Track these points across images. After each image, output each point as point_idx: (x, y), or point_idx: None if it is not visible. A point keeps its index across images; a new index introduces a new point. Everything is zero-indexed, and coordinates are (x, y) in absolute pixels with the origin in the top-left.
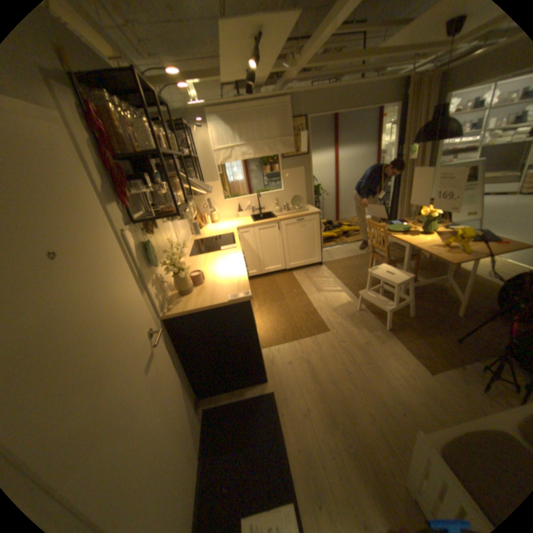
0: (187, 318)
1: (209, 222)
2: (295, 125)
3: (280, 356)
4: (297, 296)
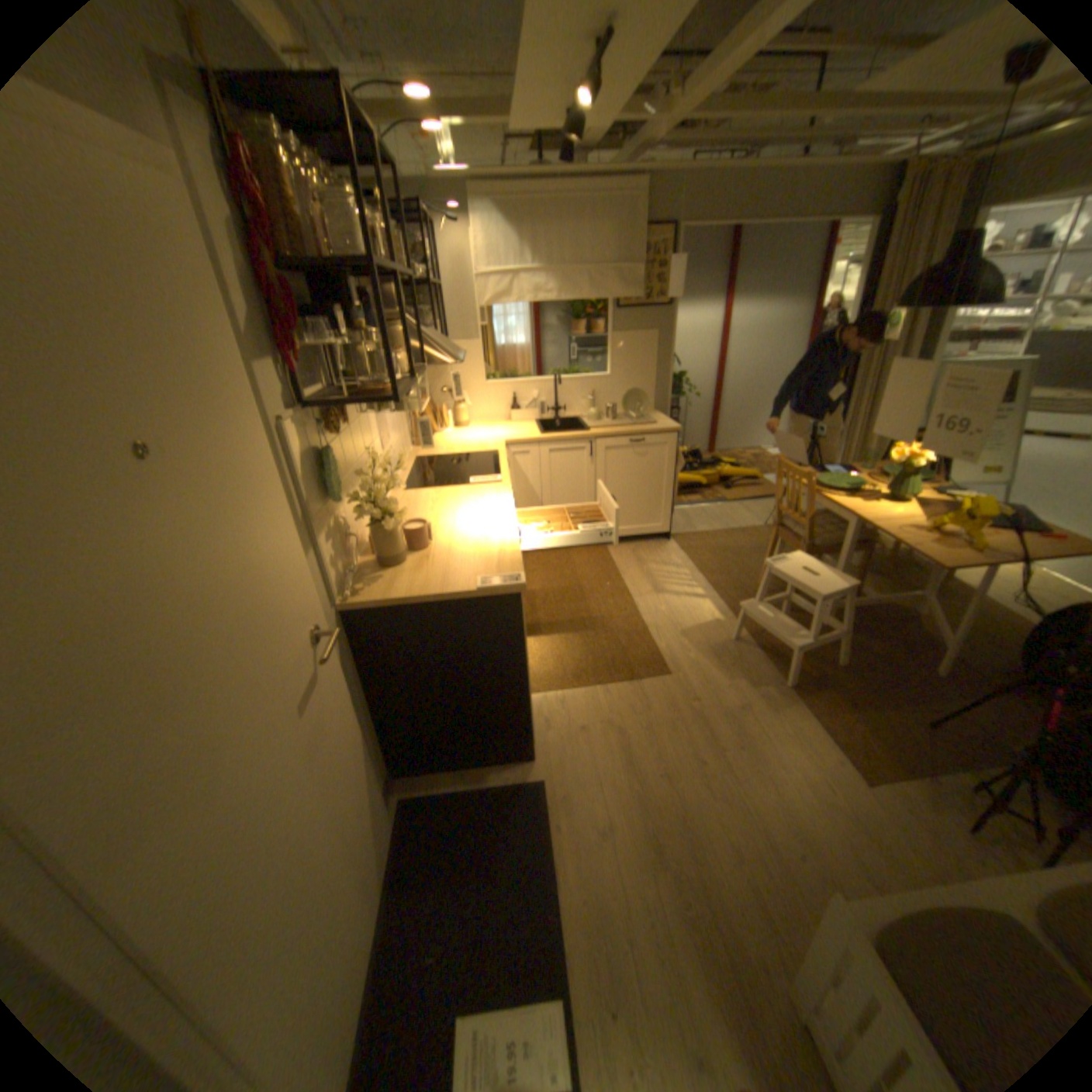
0: (390, 614)
1: (448, 424)
2: (650, 240)
3: (565, 713)
4: (612, 596)
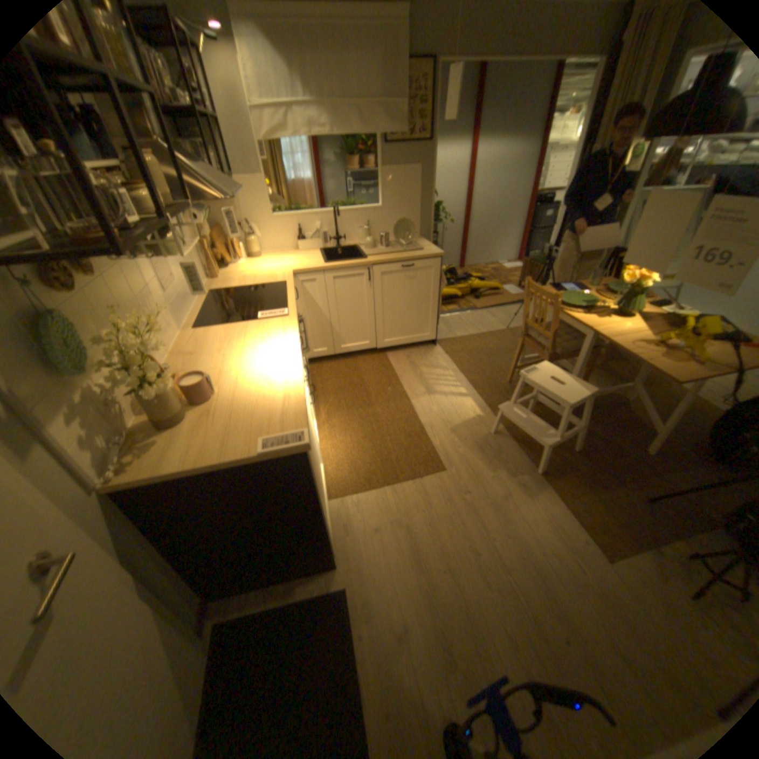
0: (165, 487)
1: (242, 255)
2: (411, 77)
3: (360, 517)
4: (393, 400)
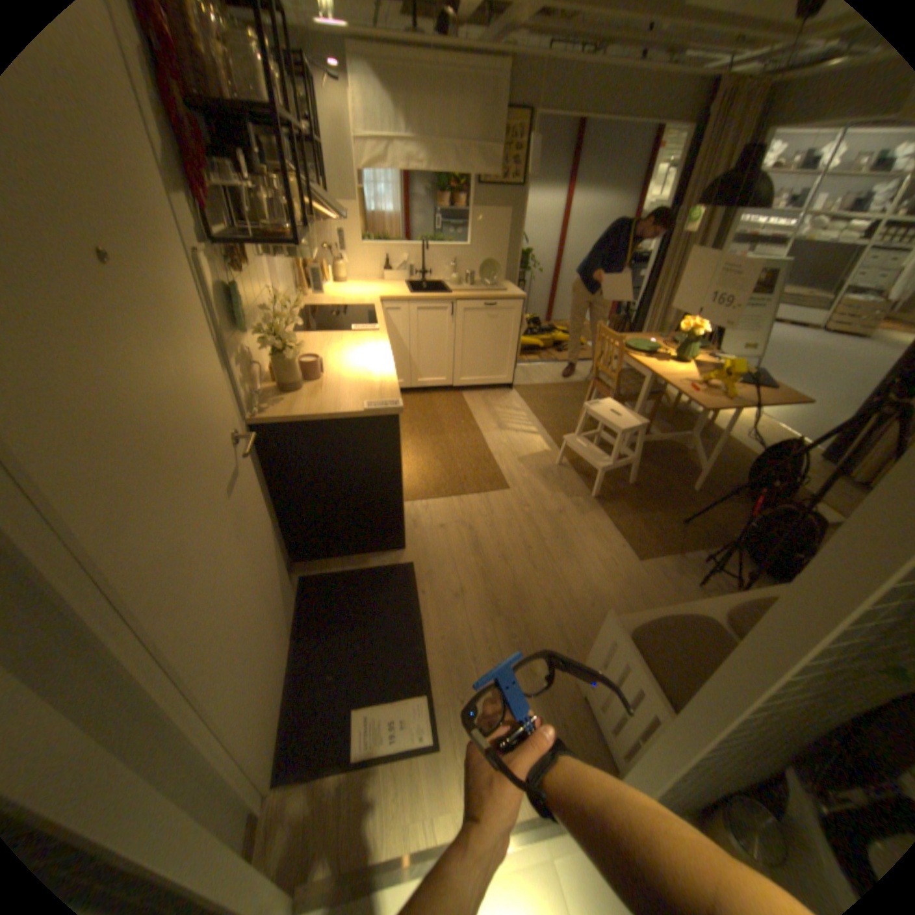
0: (291, 429)
1: (327, 279)
2: (510, 122)
3: (428, 515)
4: (465, 431)
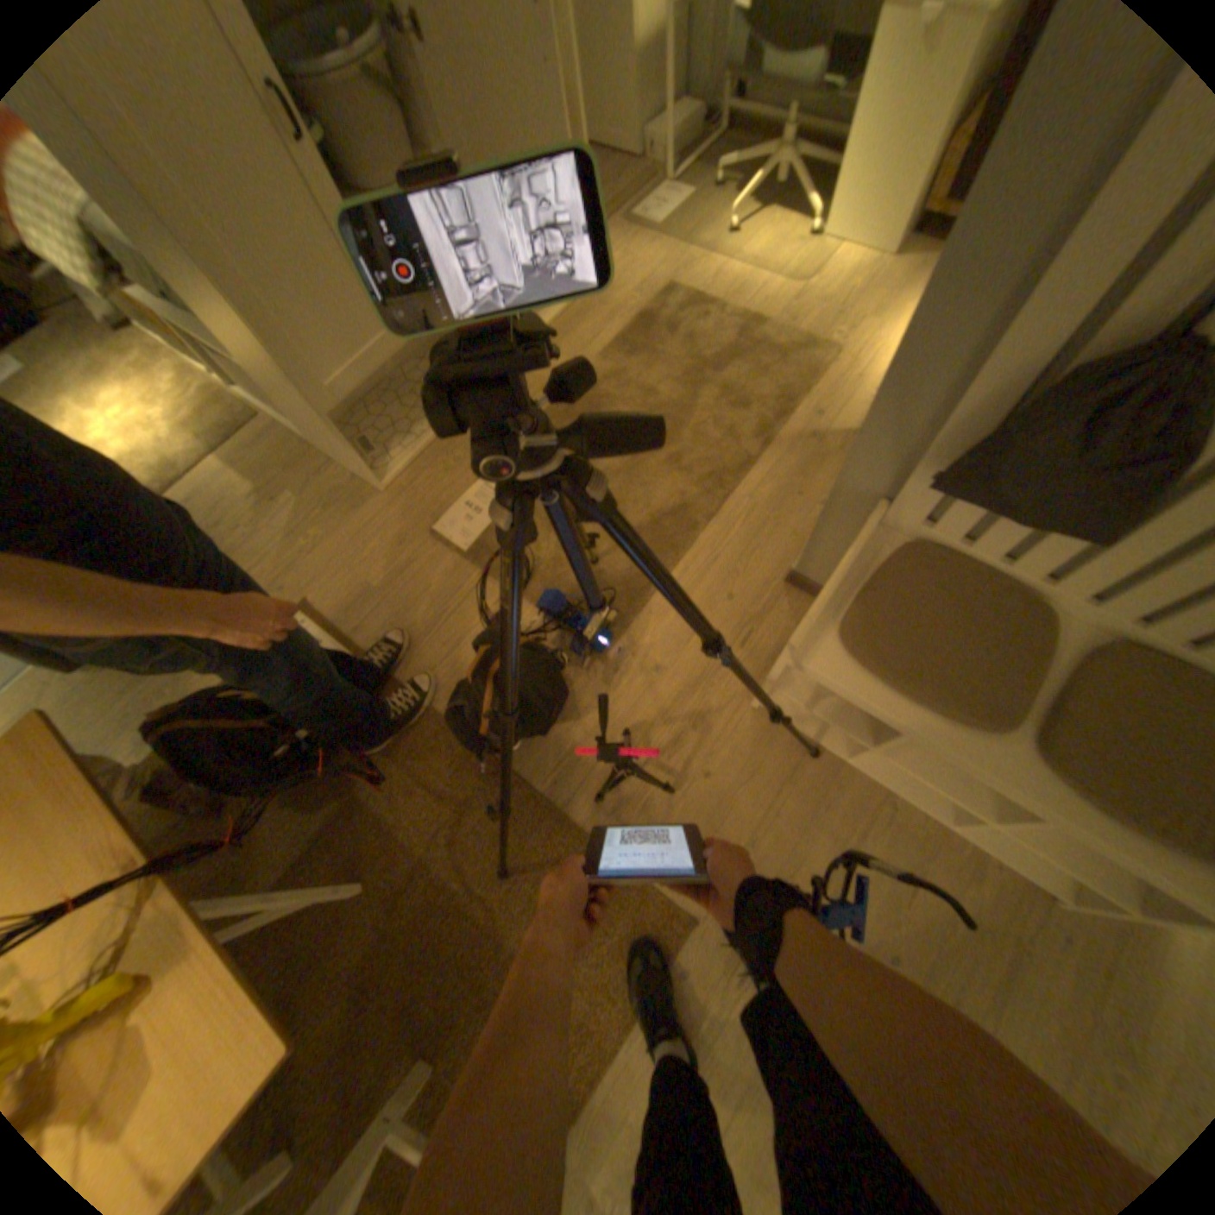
0: None
1: None
2: None
3: None
4: None
